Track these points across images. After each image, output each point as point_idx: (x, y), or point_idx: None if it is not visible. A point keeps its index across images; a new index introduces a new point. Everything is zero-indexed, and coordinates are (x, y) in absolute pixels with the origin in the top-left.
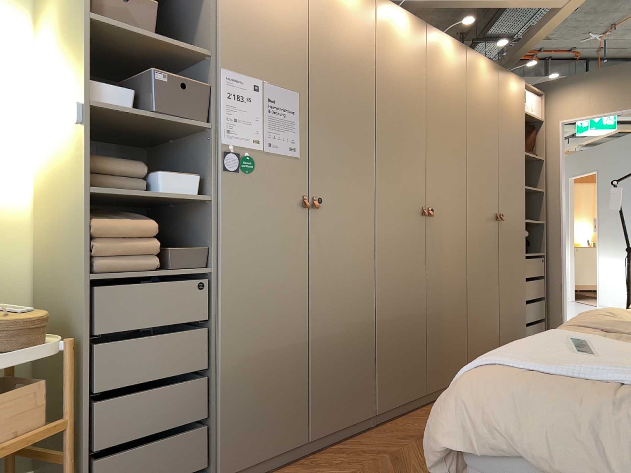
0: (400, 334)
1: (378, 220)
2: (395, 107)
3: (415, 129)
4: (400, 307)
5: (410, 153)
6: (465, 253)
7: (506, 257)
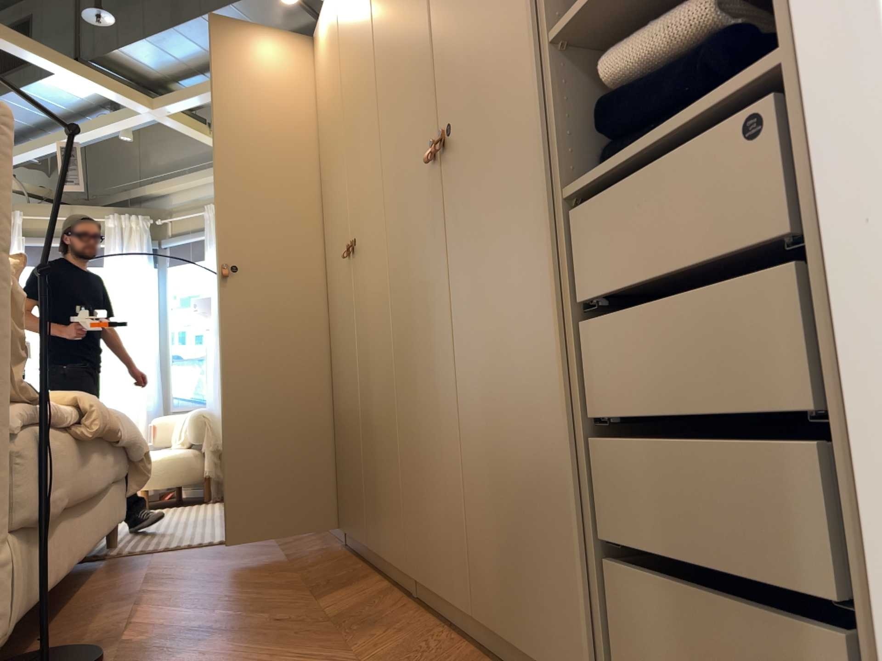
0: (348, 430)
1: (332, 290)
2: (330, 145)
3: (340, 148)
4: (346, 395)
5: (339, 186)
6: (388, 293)
7: (465, 260)
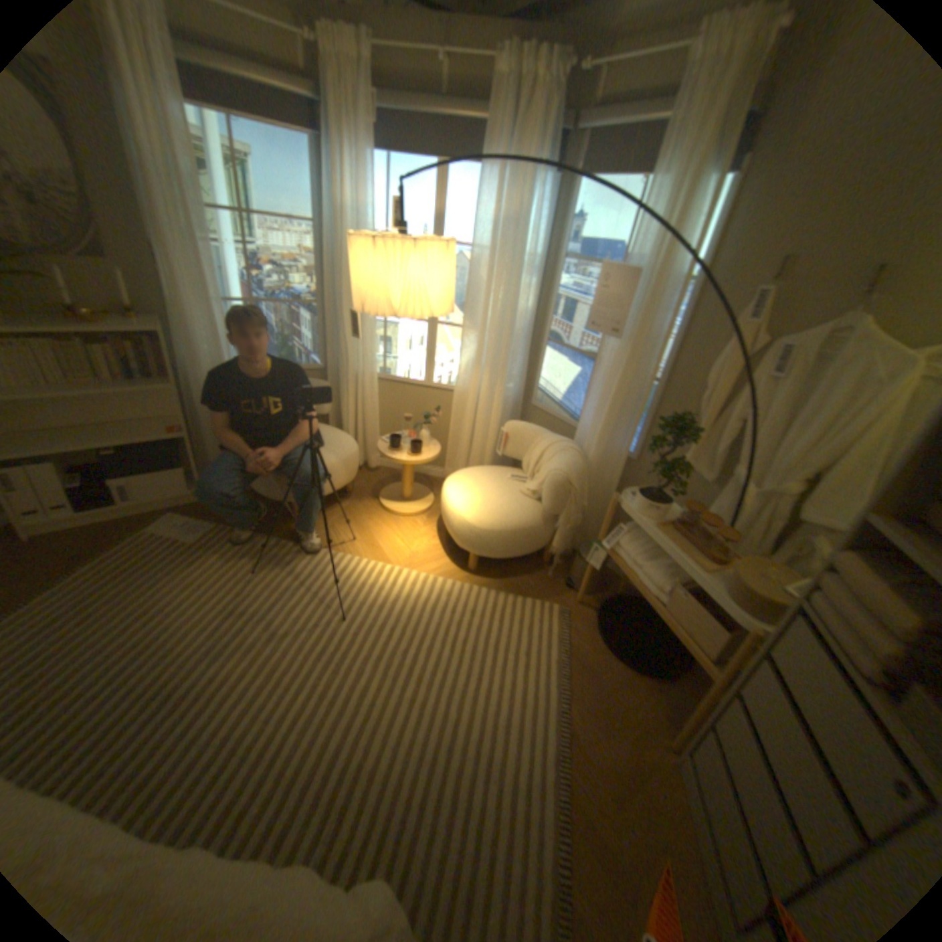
0: None
1: None
2: None
3: None
4: None
5: None
6: None
7: None
